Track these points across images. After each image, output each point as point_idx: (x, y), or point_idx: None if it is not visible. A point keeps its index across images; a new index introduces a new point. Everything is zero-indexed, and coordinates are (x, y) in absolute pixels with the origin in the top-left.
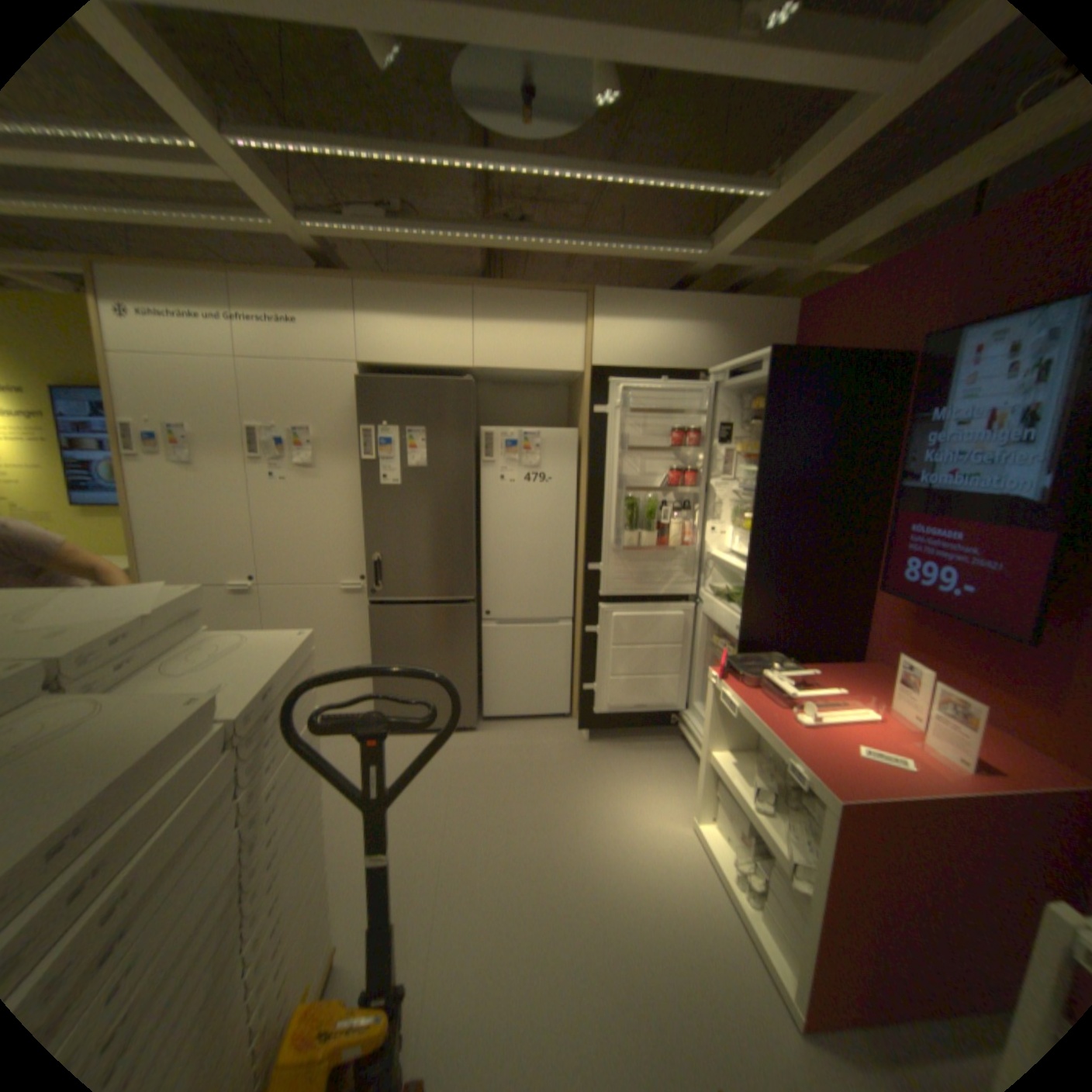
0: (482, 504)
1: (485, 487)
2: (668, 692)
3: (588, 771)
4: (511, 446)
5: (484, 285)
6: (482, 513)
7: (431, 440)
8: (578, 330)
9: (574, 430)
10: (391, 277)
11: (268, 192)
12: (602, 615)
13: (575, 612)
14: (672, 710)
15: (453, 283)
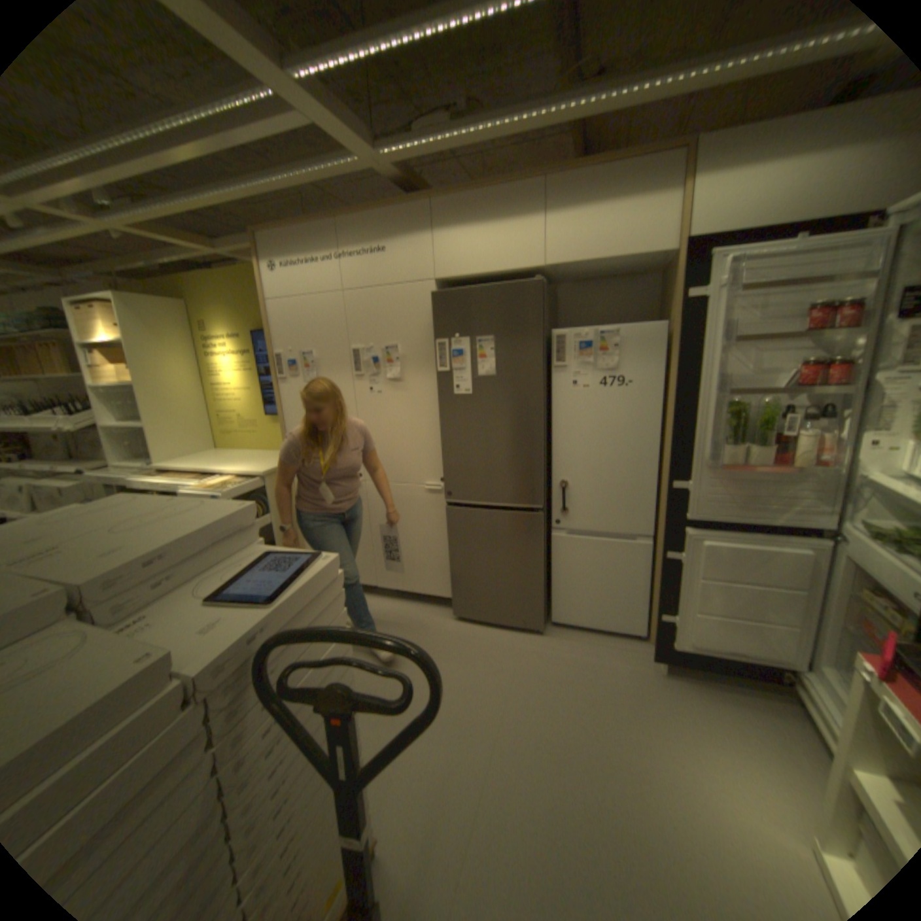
0: (553, 411)
1: (556, 394)
2: (783, 647)
3: (664, 716)
4: (584, 347)
5: (557, 170)
6: (553, 420)
7: (499, 349)
8: (672, 197)
9: (662, 322)
10: (462, 186)
11: (340, 124)
12: (689, 542)
13: (658, 530)
14: (788, 668)
15: (523, 176)
